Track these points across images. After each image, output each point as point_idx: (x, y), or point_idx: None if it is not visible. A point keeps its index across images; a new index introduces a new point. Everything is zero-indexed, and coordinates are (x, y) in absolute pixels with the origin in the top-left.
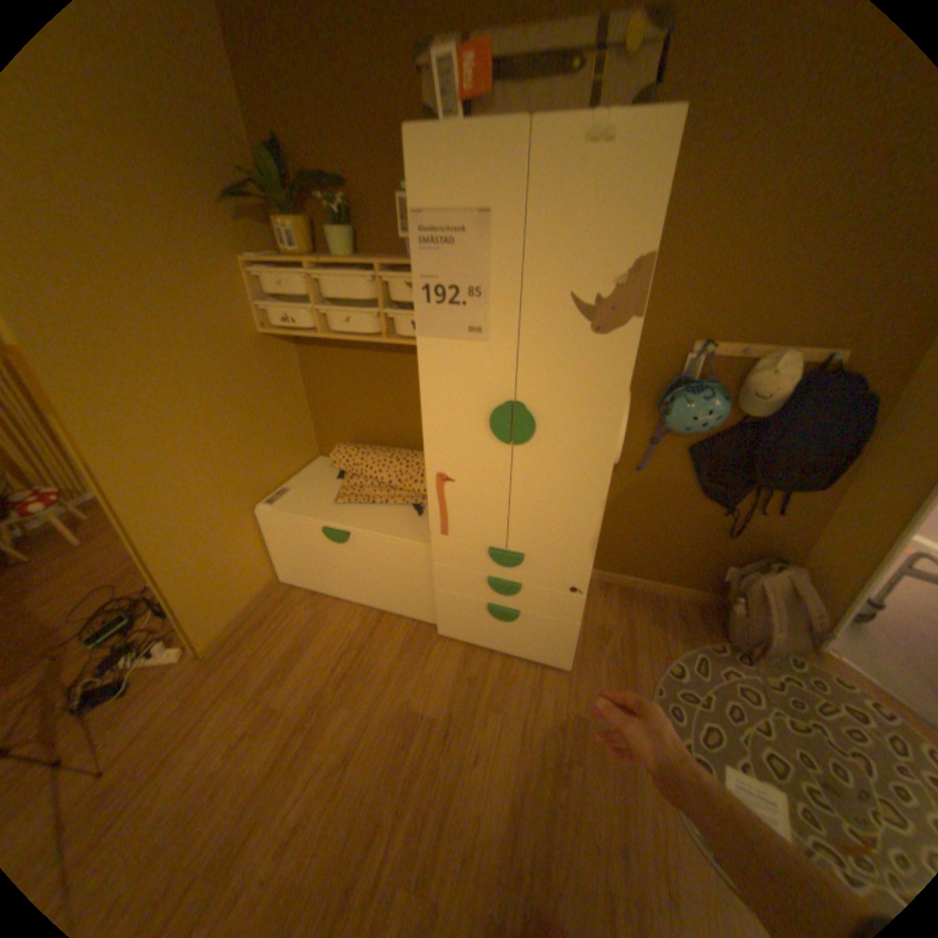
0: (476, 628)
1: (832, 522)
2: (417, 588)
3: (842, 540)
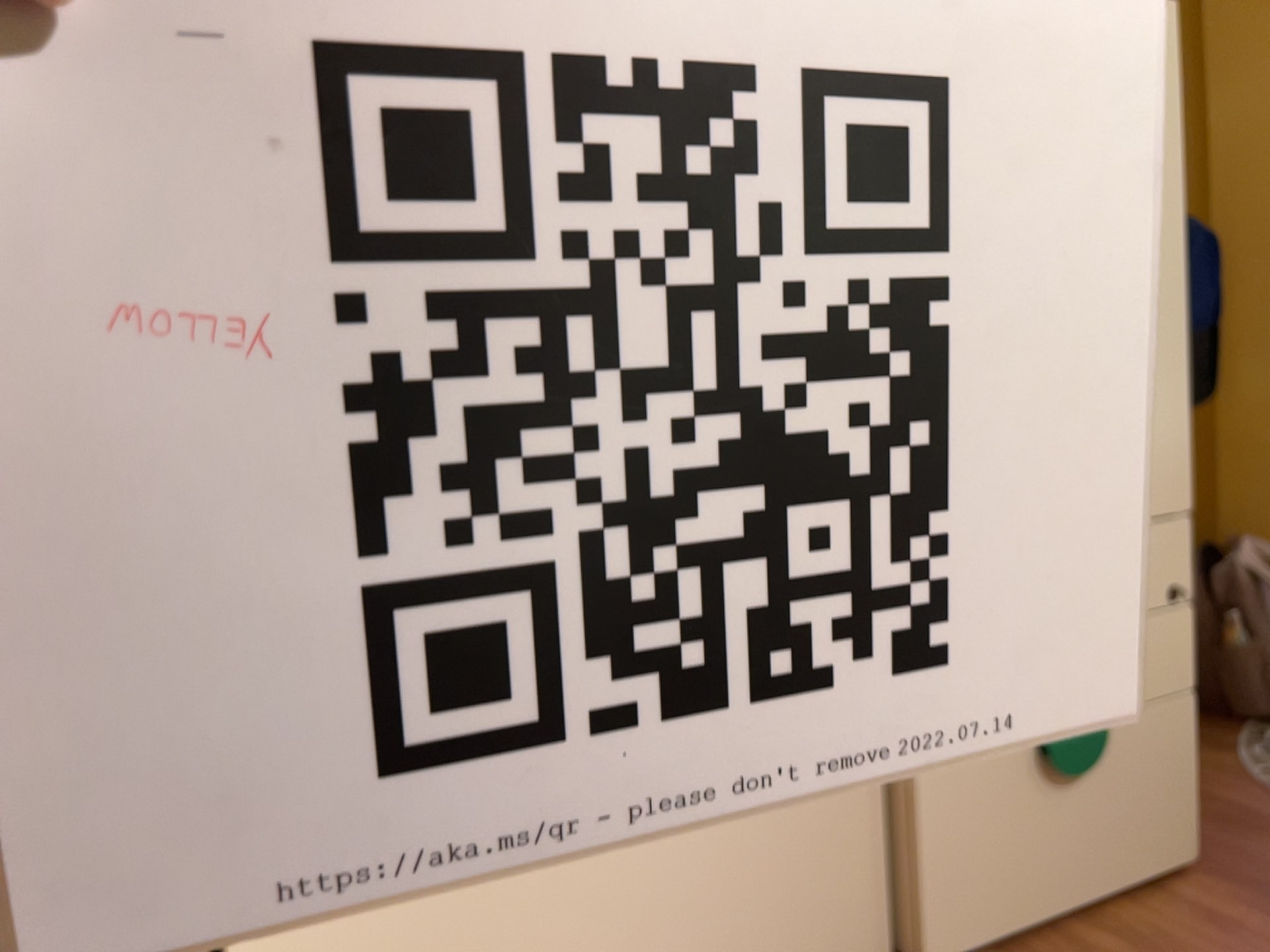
0: (1022, 861)
1: (1225, 452)
2: (841, 836)
3: (1251, 471)
